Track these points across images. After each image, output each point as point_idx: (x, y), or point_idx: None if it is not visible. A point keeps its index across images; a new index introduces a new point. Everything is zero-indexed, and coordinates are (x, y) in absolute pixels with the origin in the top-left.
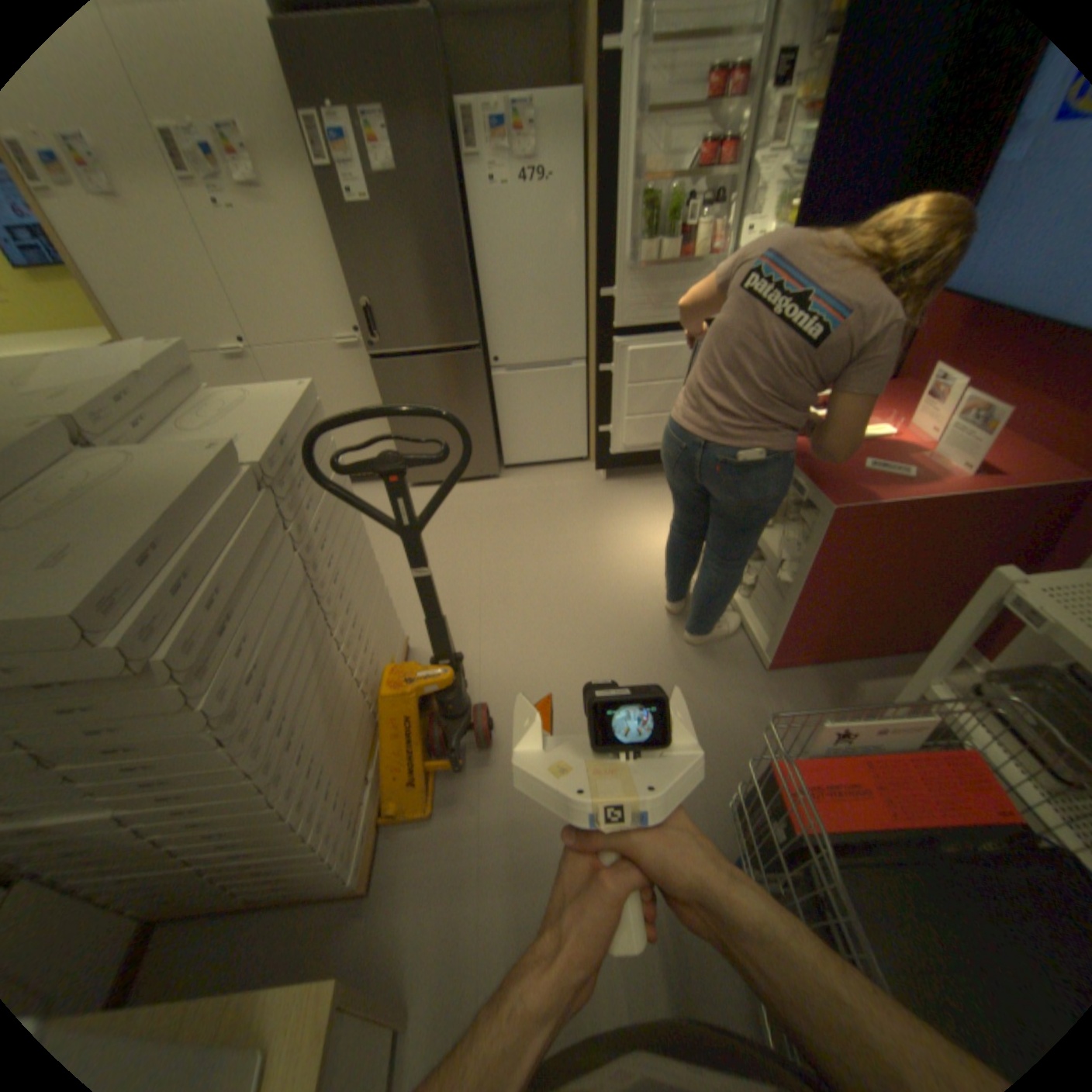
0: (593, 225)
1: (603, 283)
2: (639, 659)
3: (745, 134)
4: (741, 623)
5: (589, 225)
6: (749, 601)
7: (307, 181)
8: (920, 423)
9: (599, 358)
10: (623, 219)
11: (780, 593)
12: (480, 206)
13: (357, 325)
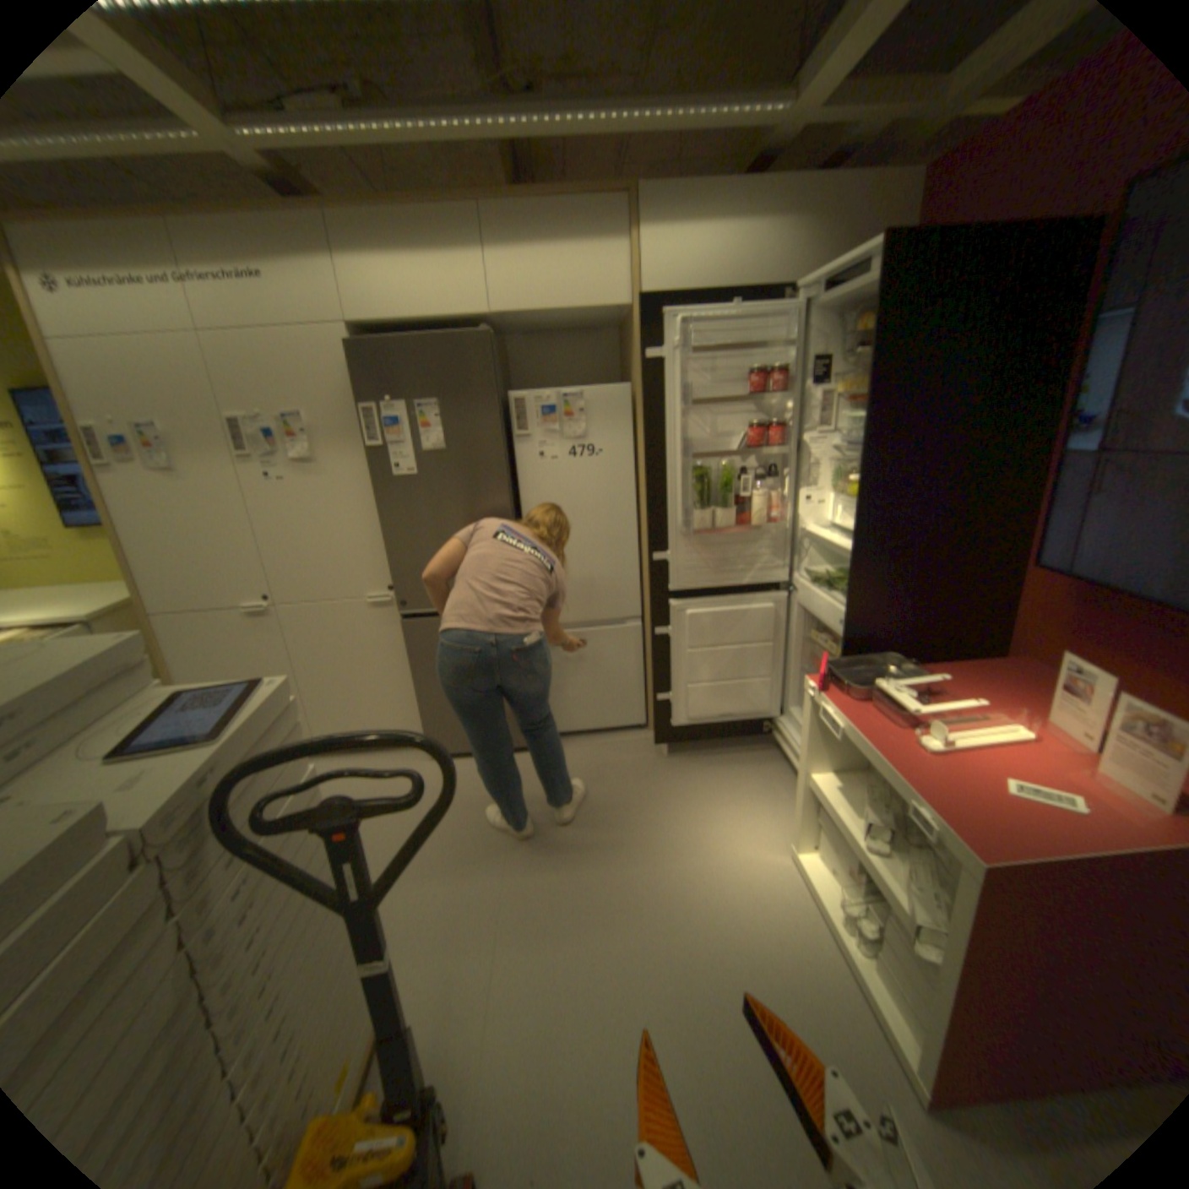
0: (644, 493)
1: (655, 548)
2: (721, 1073)
3: (790, 418)
4: (869, 1004)
5: (639, 493)
6: (875, 967)
7: (359, 457)
8: (1062, 723)
9: (654, 619)
10: (673, 490)
11: (923, 976)
12: (528, 477)
13: (392, 584)
